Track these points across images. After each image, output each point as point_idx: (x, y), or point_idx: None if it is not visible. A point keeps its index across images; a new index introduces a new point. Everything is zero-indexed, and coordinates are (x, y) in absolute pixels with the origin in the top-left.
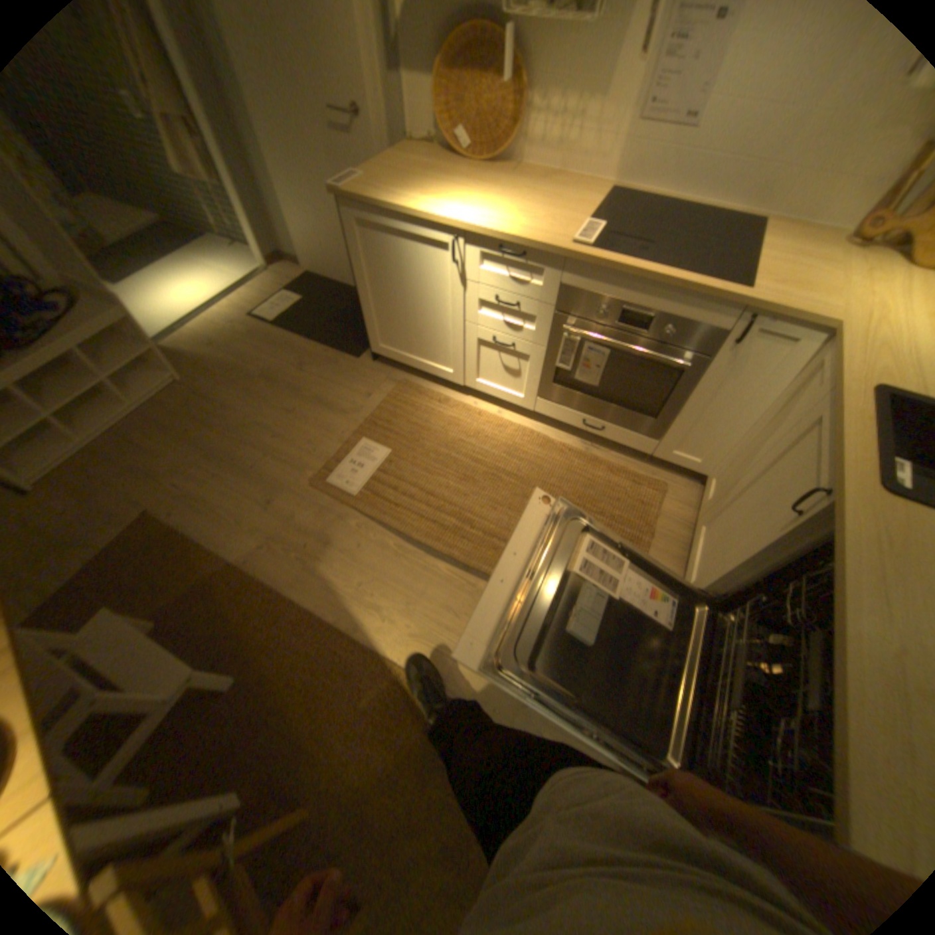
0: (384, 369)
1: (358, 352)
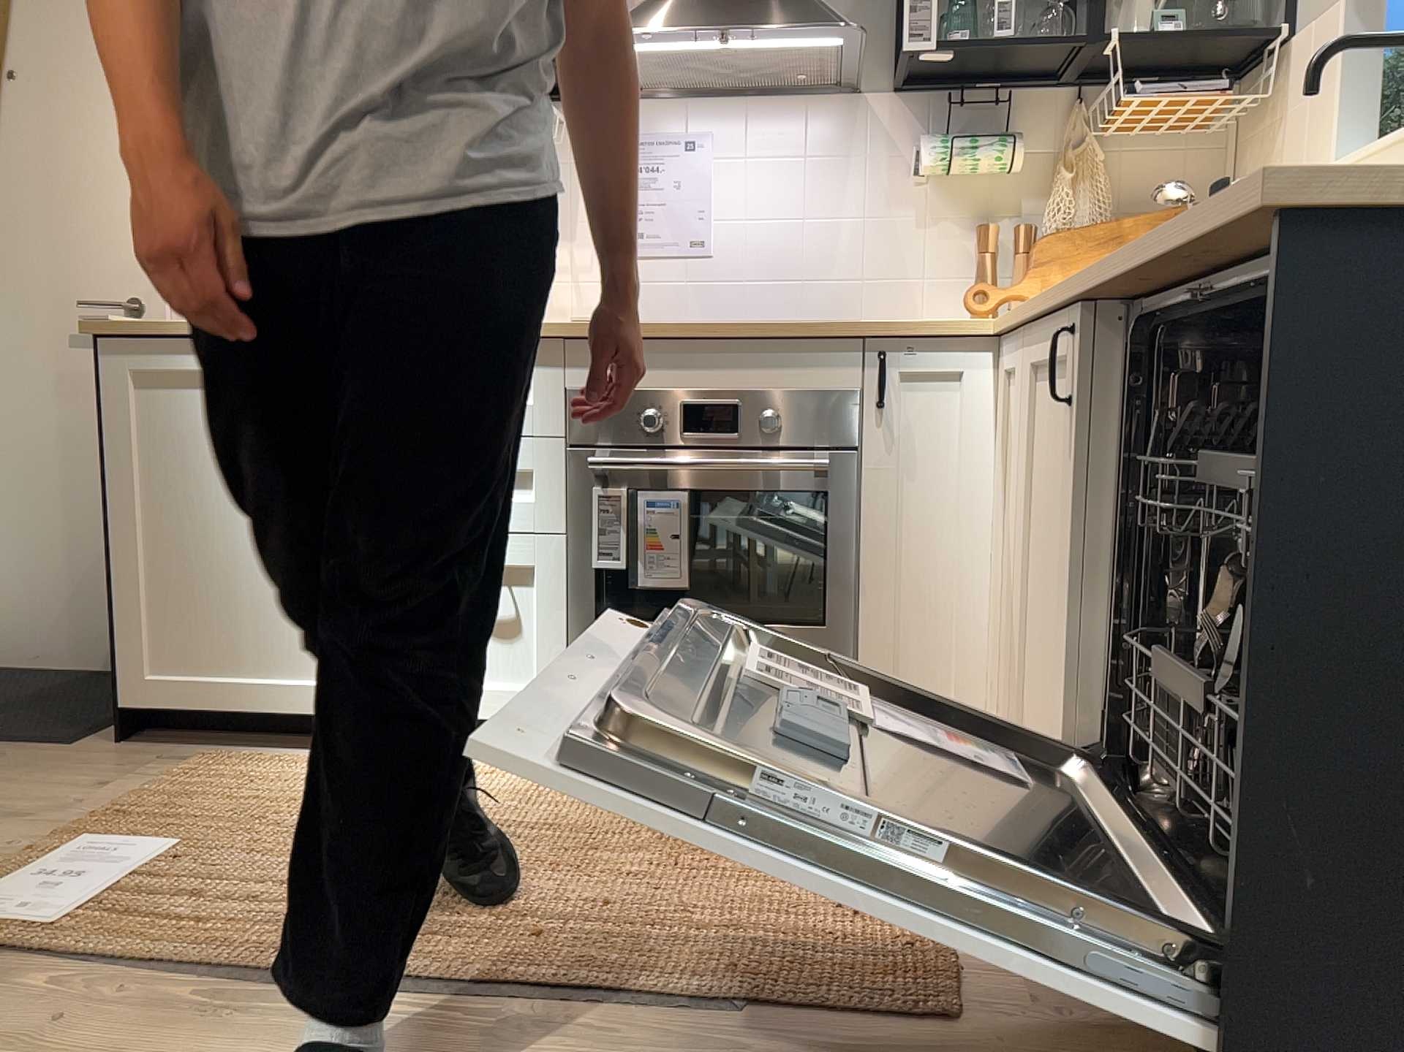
0: (150, 752)
1: (70, 738)
